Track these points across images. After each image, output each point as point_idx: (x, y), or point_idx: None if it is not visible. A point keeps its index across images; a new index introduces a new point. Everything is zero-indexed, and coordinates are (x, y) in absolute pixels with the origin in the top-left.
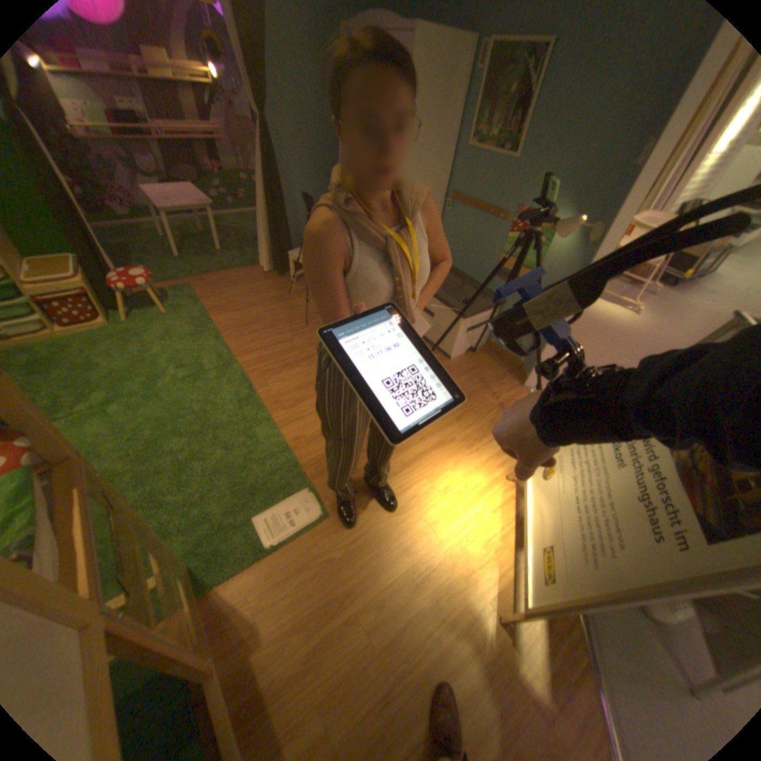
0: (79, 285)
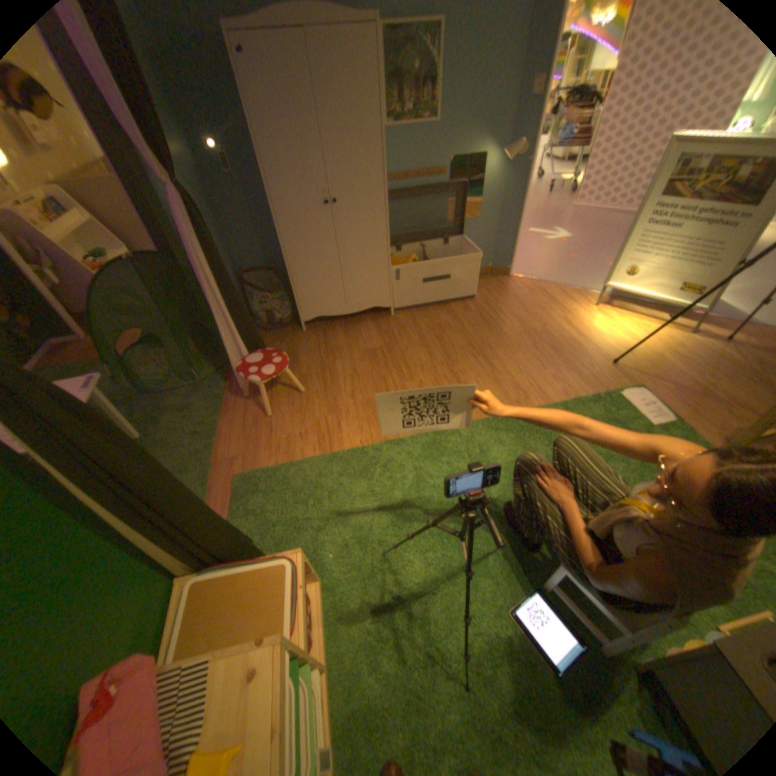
0: (299, 560)
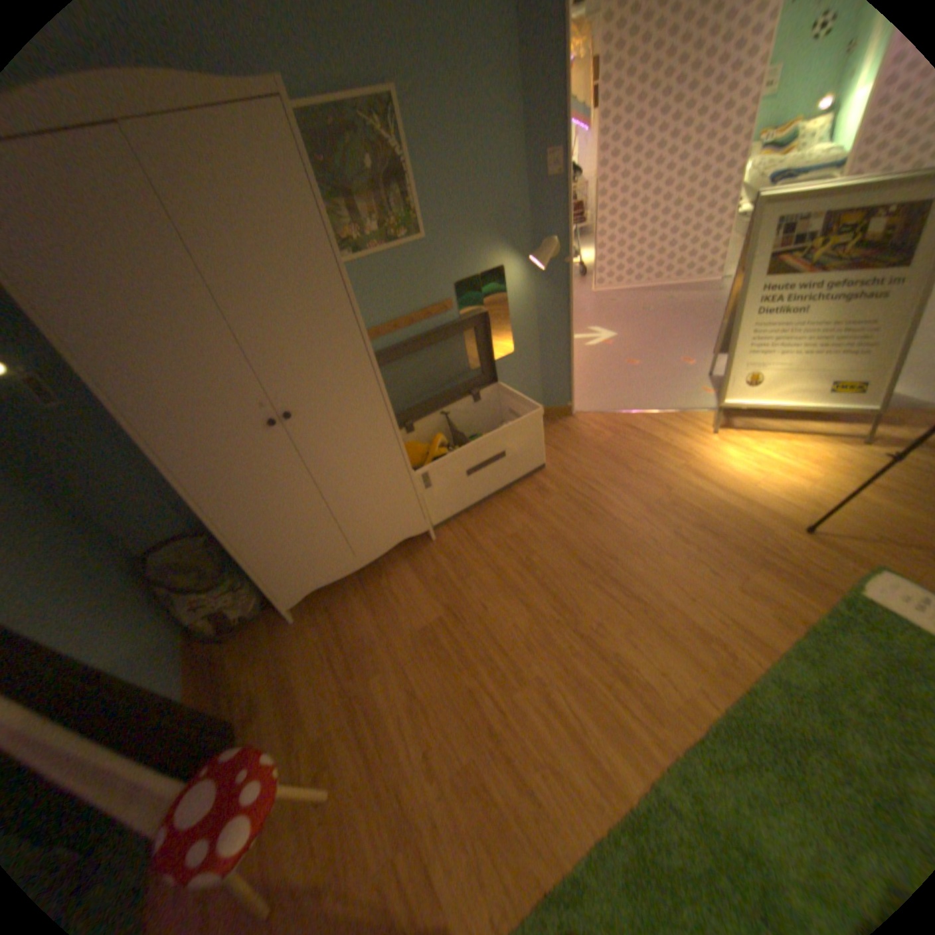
0: None
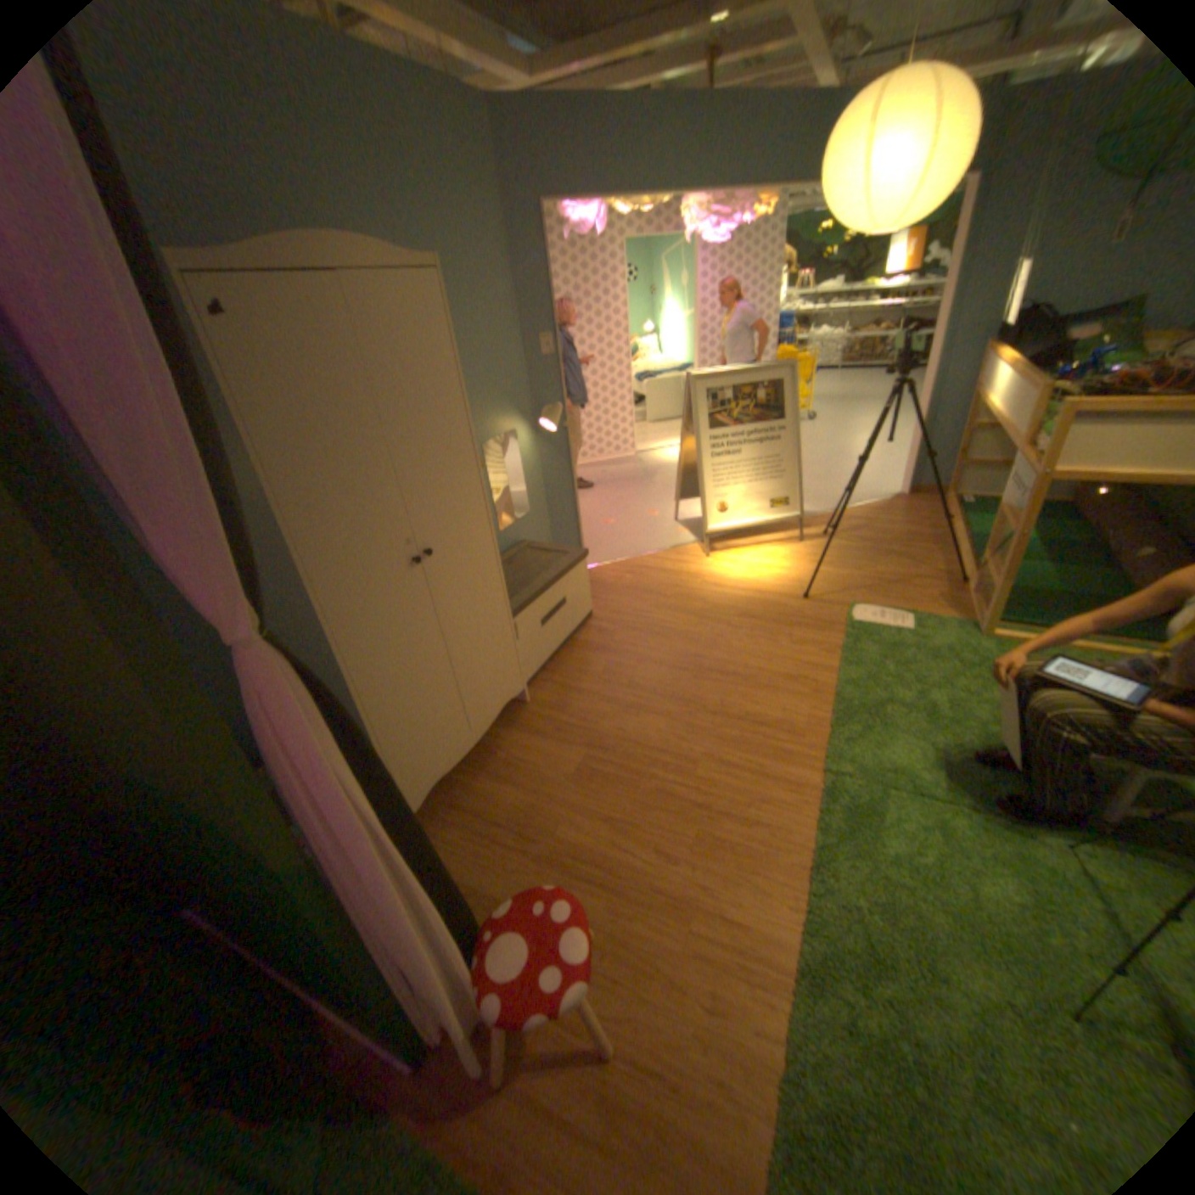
0: None
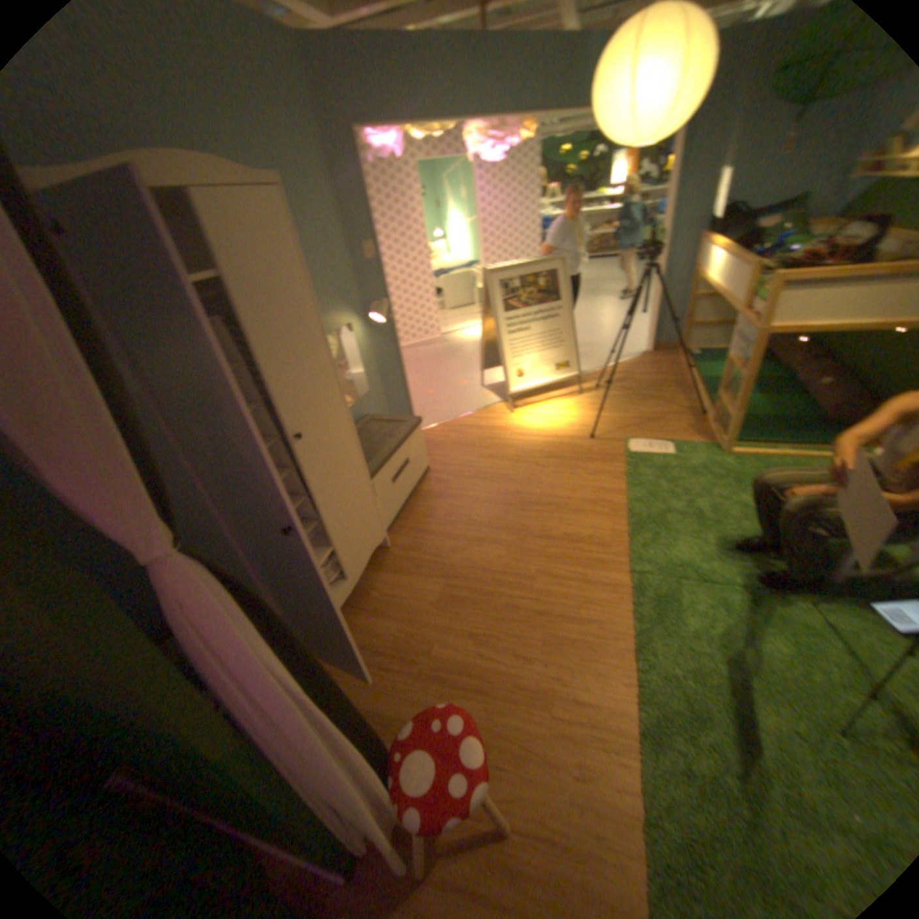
0: None
